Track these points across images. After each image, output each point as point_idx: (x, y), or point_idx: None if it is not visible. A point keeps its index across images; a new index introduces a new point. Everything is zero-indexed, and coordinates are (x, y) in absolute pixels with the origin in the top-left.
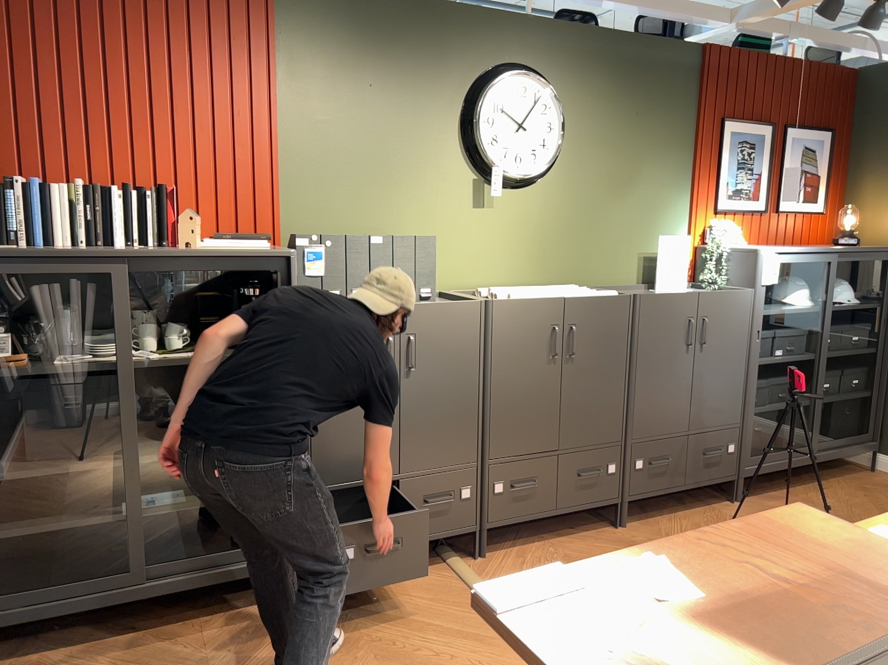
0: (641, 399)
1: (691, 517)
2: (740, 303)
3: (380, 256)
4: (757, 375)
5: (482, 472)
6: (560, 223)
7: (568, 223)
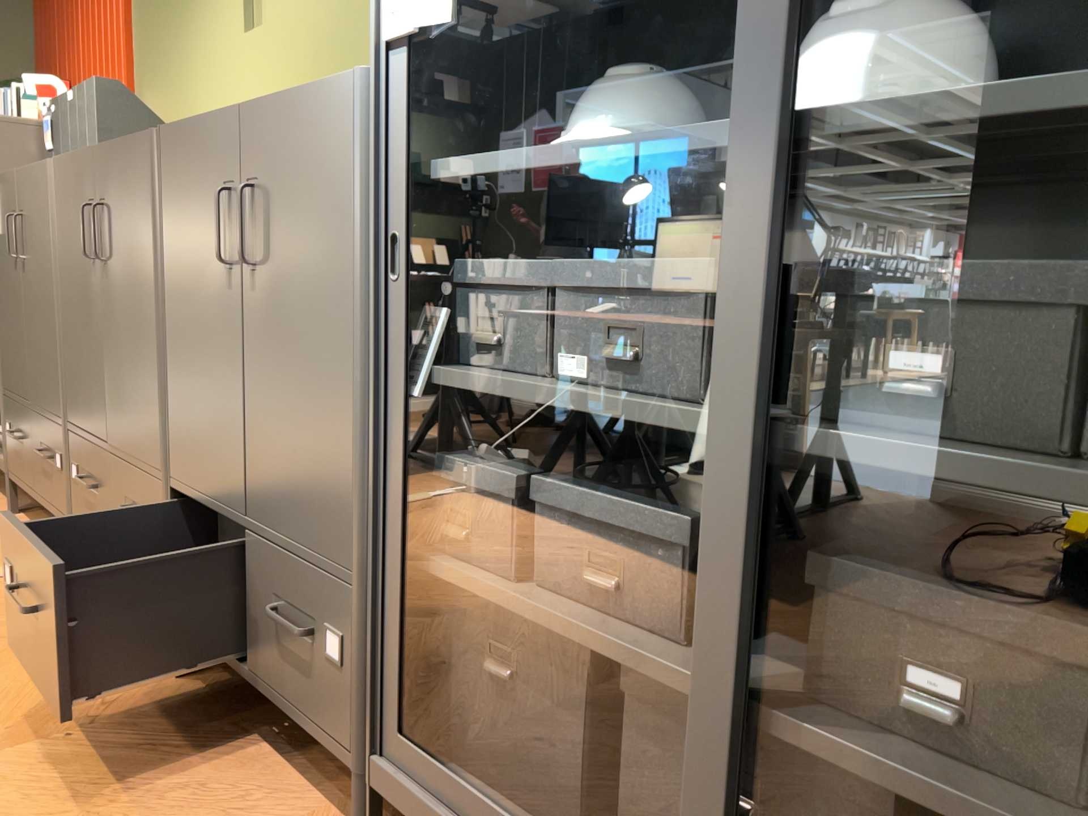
0: (174, 385)
1: (237, 767)
2: (324, 126)
3: (73, 118)
4: (402, 418)
5: (67, 436)
6: (334, 25)
7: (344, 20)
